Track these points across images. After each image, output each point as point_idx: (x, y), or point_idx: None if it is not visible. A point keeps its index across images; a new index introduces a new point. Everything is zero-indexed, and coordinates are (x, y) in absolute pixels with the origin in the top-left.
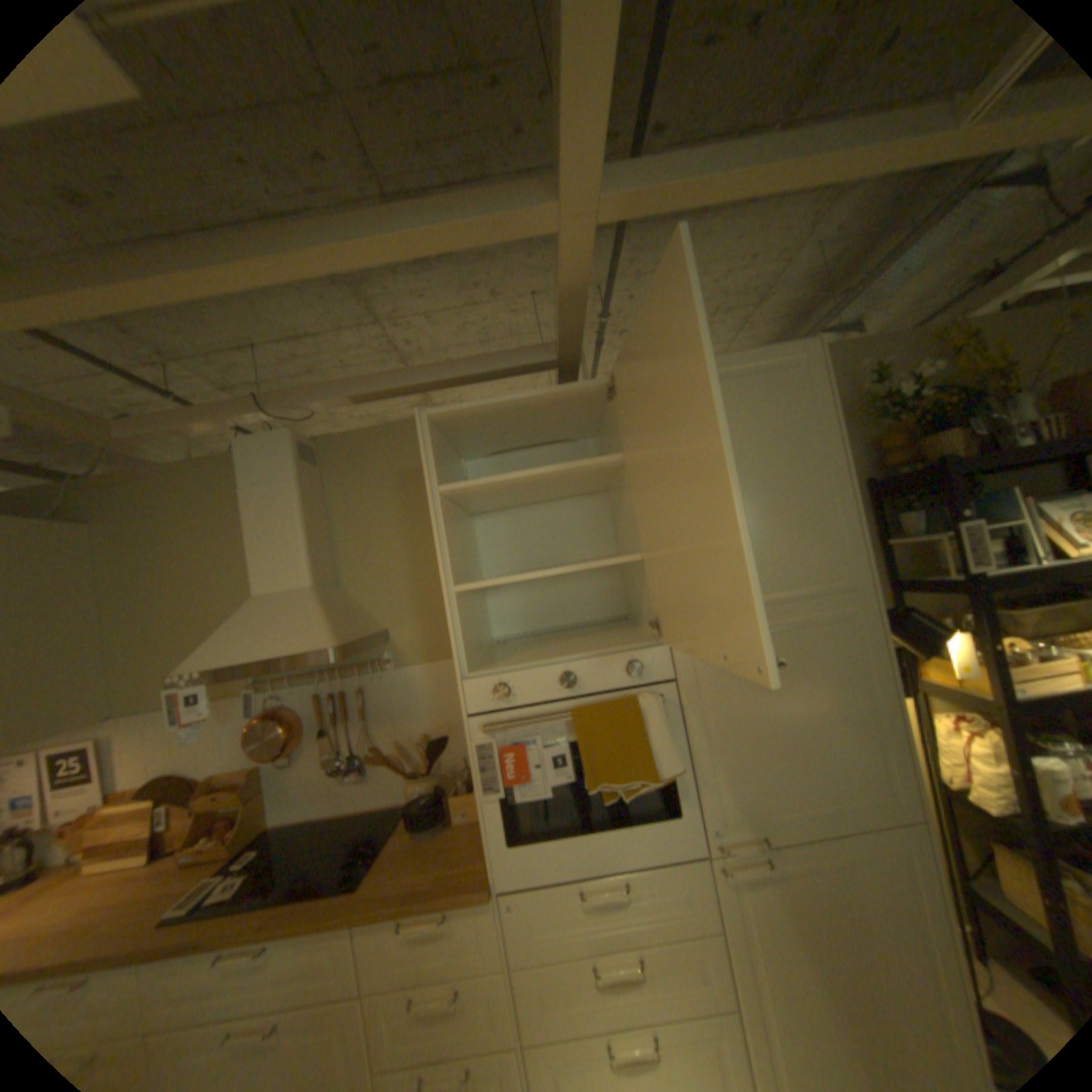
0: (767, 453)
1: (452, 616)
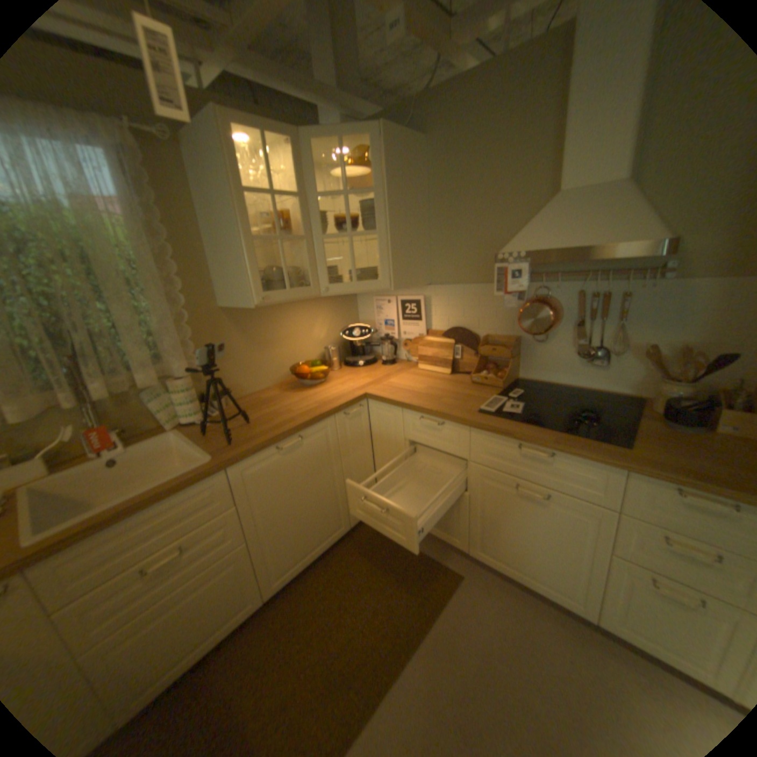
0: None
1: None
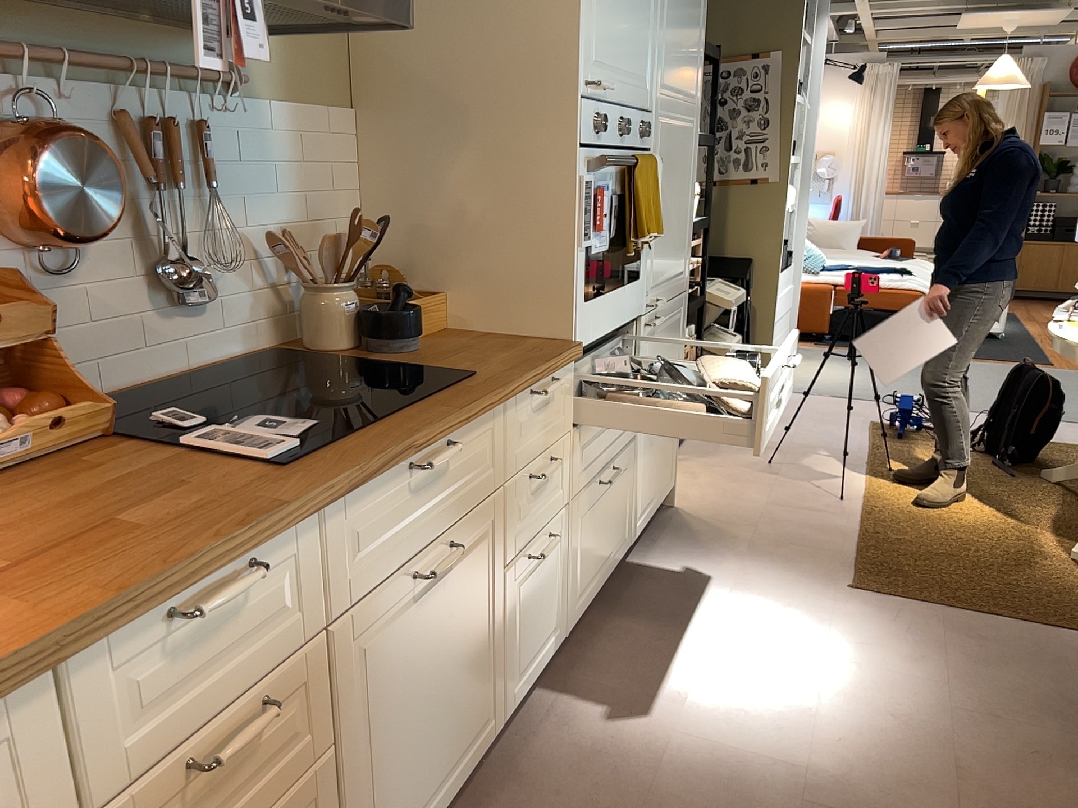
0: None
1: (585, 12)
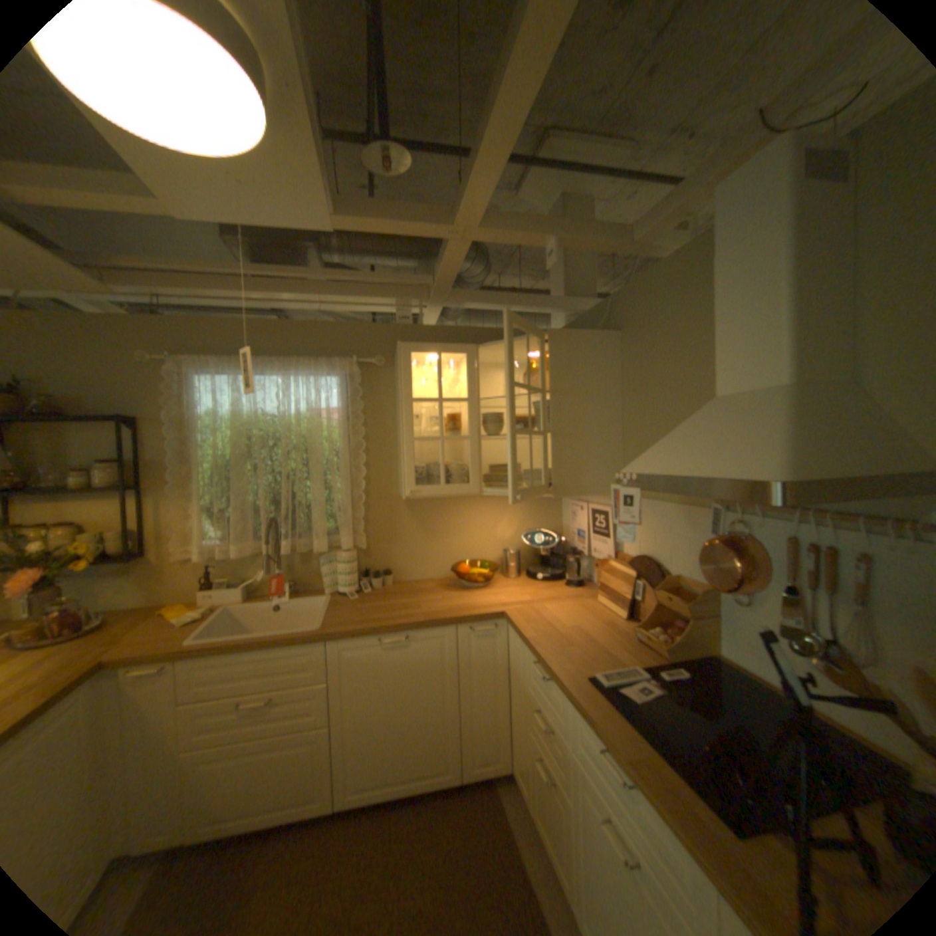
0: None
1: None
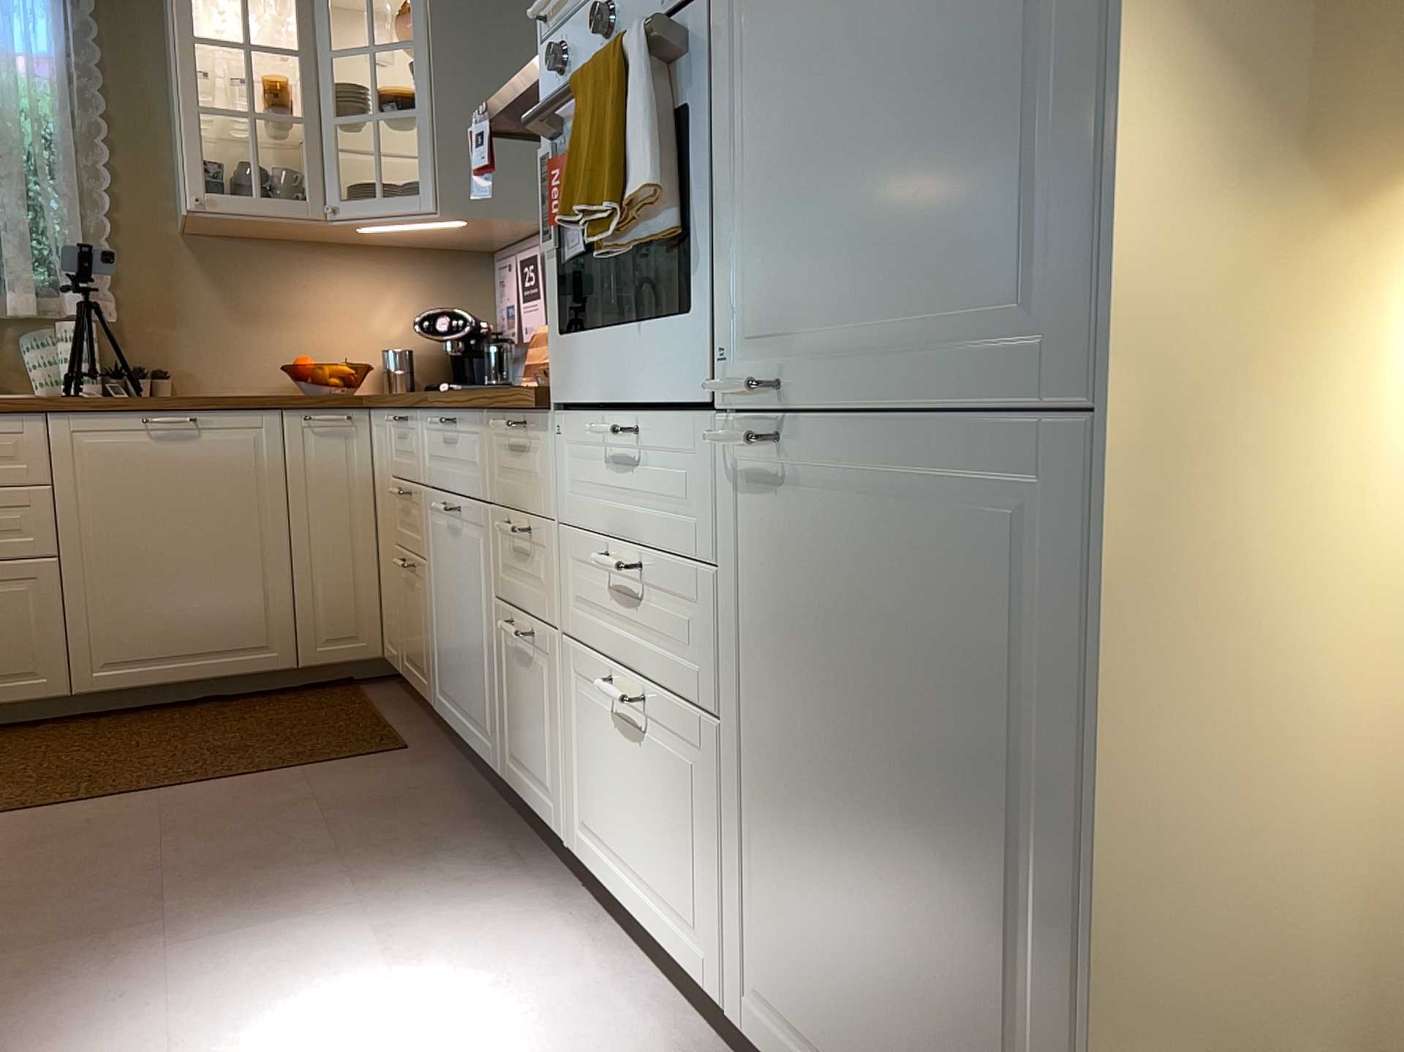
0: None
1: None
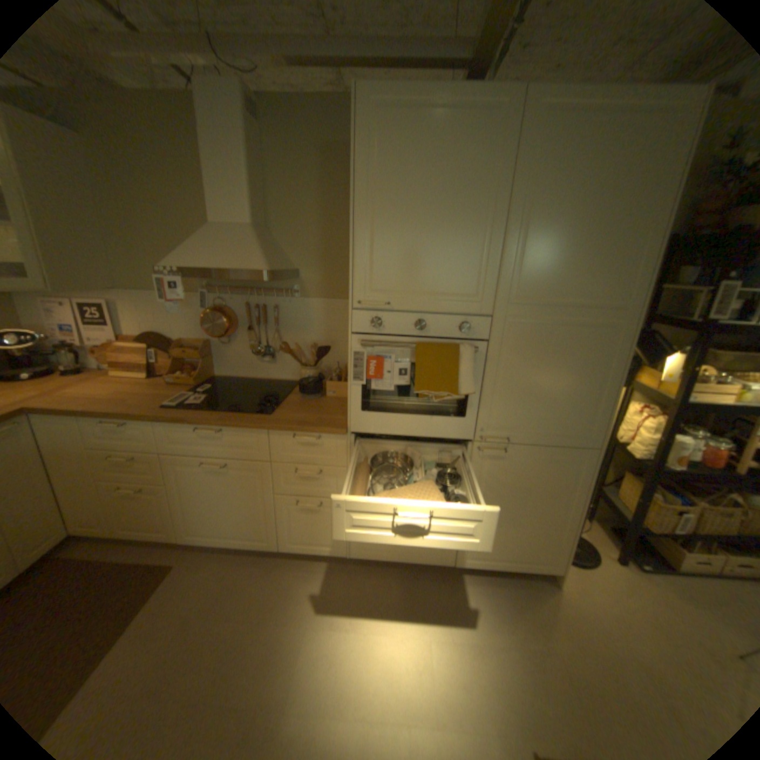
0: (615, 189)
1: (353, 265)
